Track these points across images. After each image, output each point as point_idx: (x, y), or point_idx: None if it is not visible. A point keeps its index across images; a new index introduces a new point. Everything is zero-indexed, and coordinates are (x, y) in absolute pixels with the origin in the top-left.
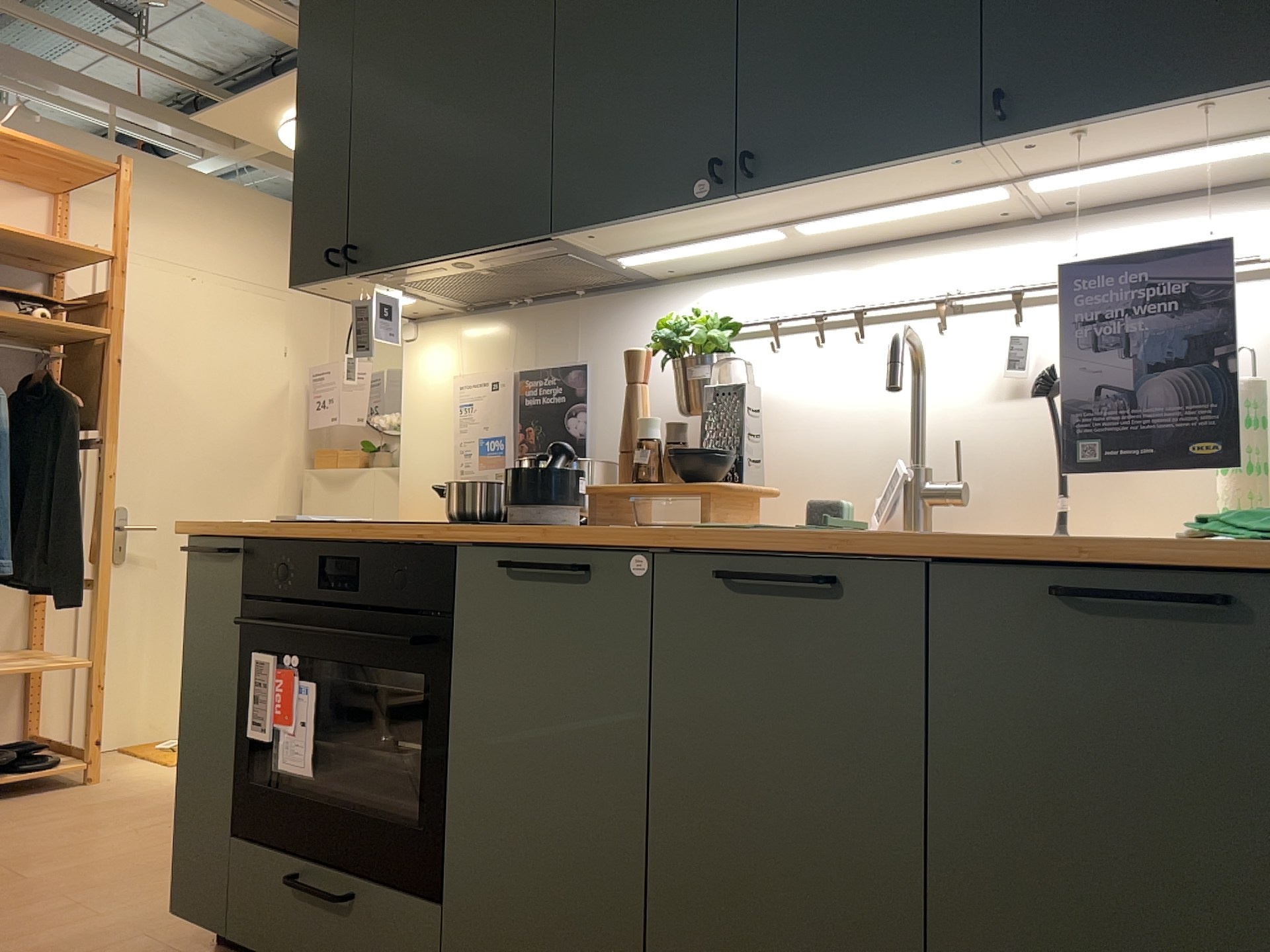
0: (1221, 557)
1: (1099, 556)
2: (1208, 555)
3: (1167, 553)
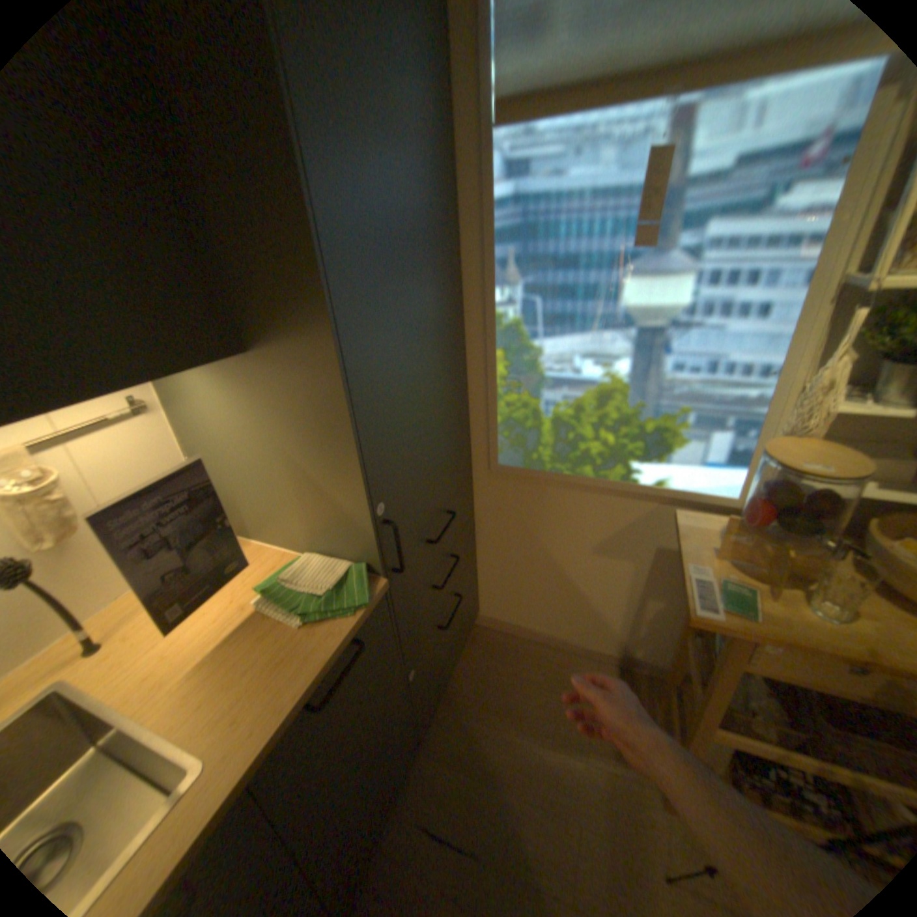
0: (343, 631)
1: (319, 679)
2: (351, 638)
3: (327, 648)
